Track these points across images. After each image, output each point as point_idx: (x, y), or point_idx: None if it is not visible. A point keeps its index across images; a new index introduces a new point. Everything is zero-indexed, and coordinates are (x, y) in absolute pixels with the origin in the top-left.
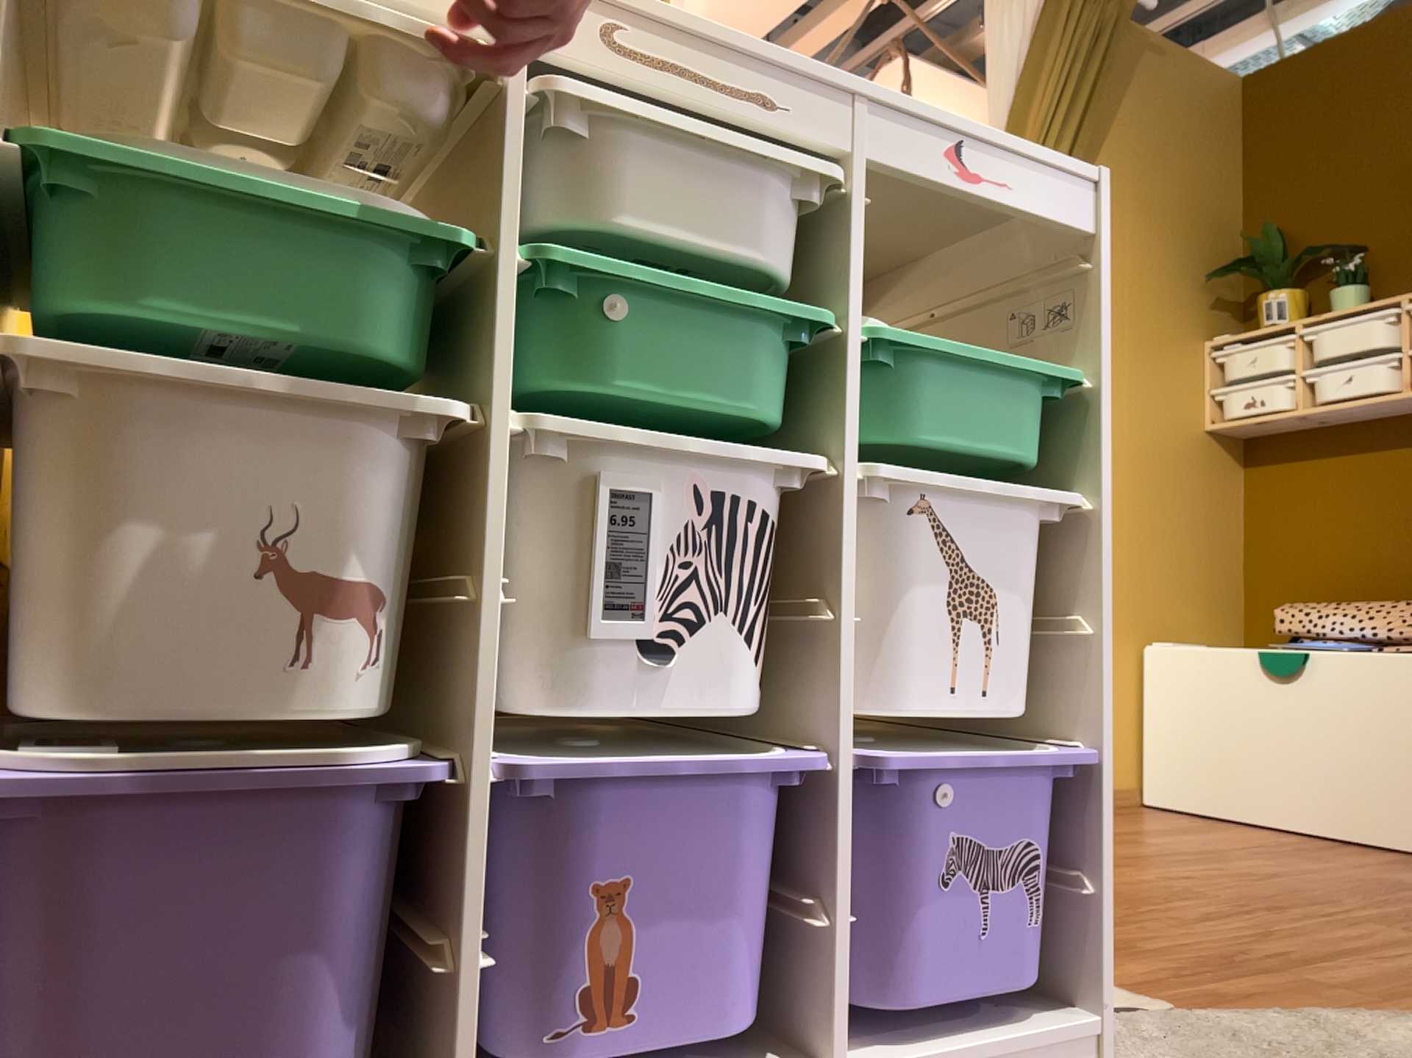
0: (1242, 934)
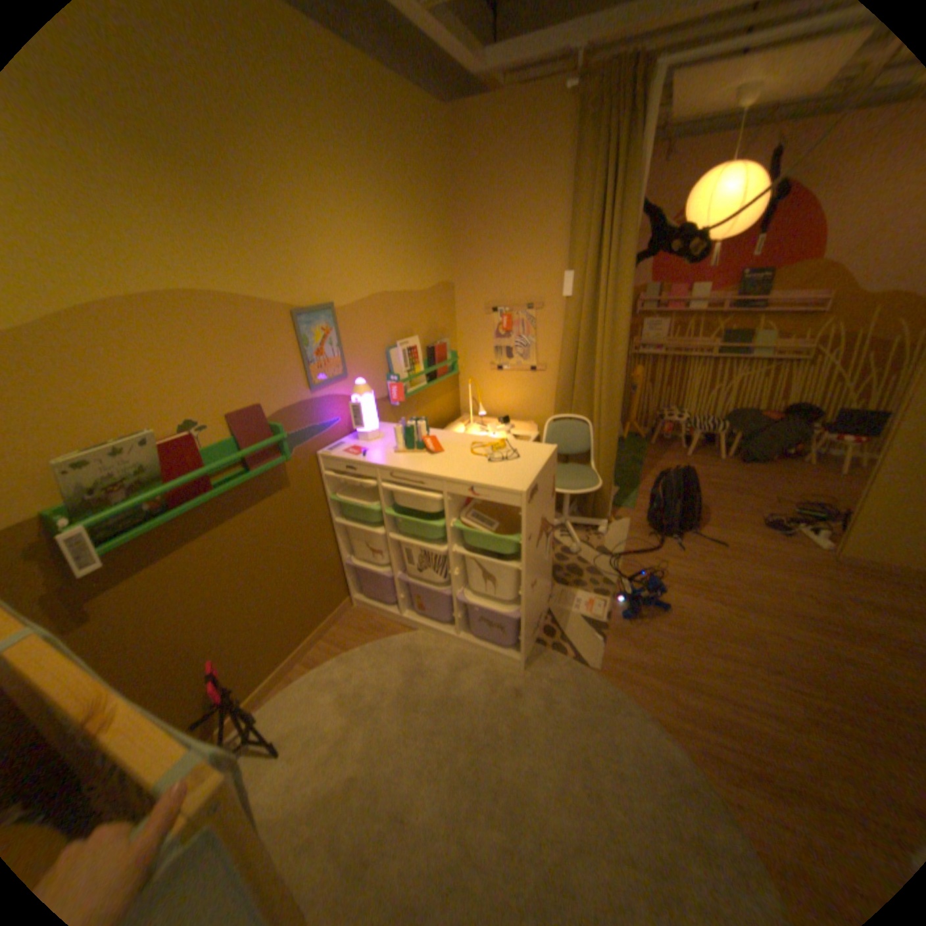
0: (710, 677)
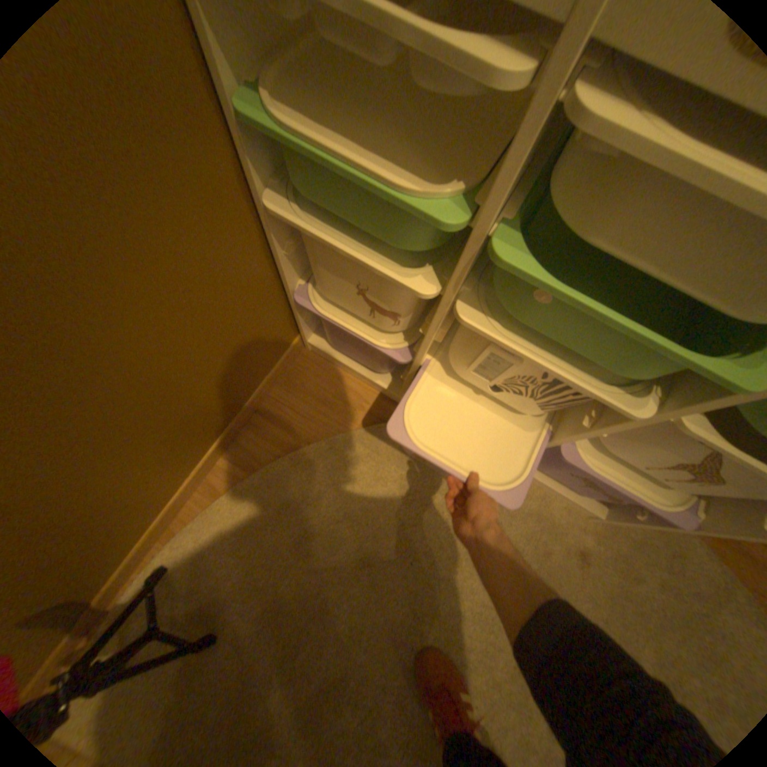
0: None
